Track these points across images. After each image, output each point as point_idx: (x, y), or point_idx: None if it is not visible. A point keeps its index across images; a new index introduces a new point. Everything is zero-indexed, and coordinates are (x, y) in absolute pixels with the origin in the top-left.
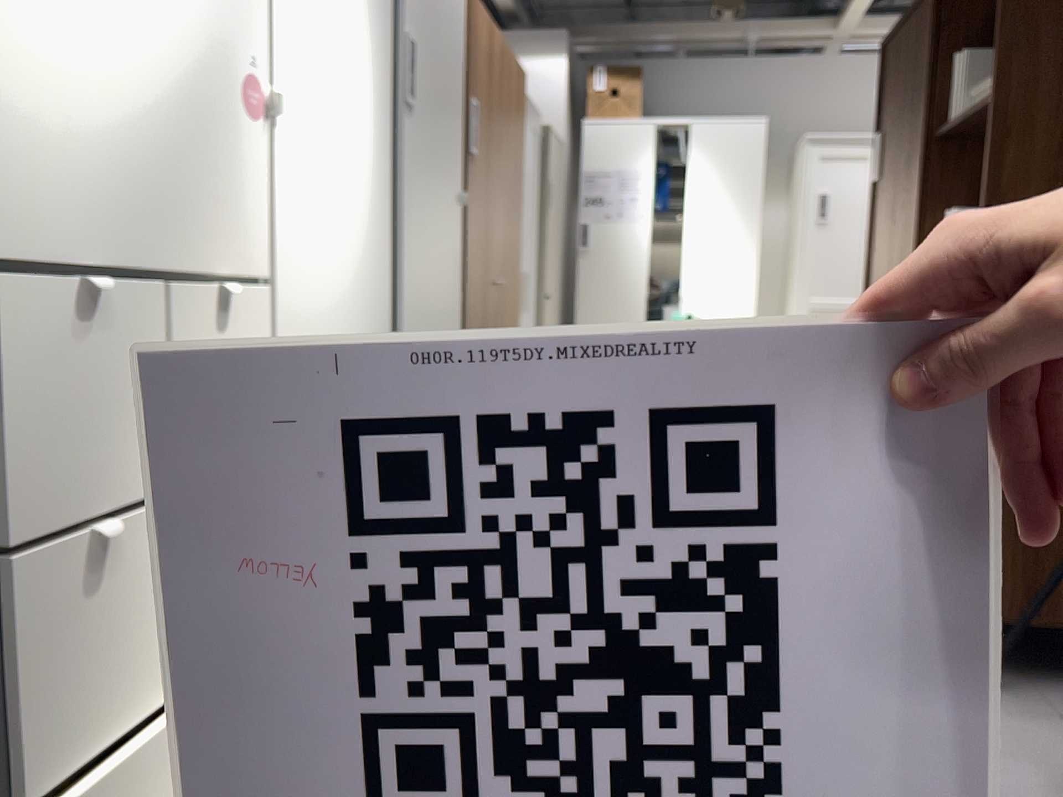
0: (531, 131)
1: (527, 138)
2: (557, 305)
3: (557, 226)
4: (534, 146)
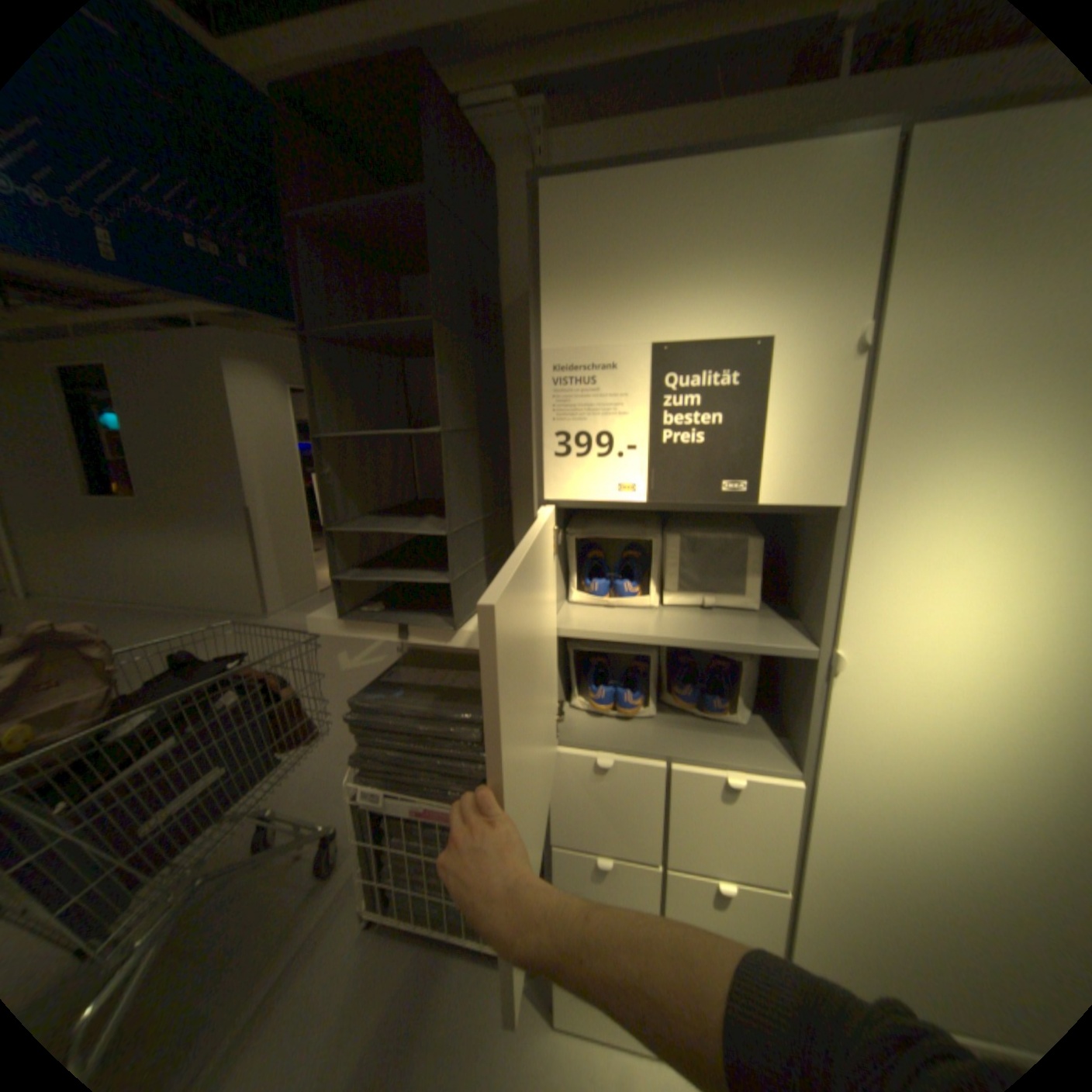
0: None
1: None
2: None
3: None
4: None
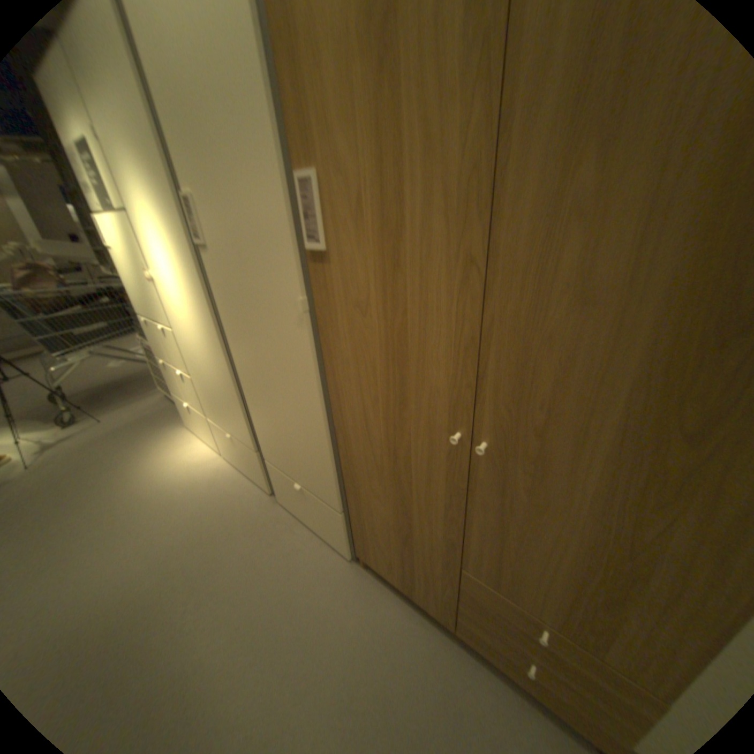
0: None
1: None
2: None
3: None
4: None
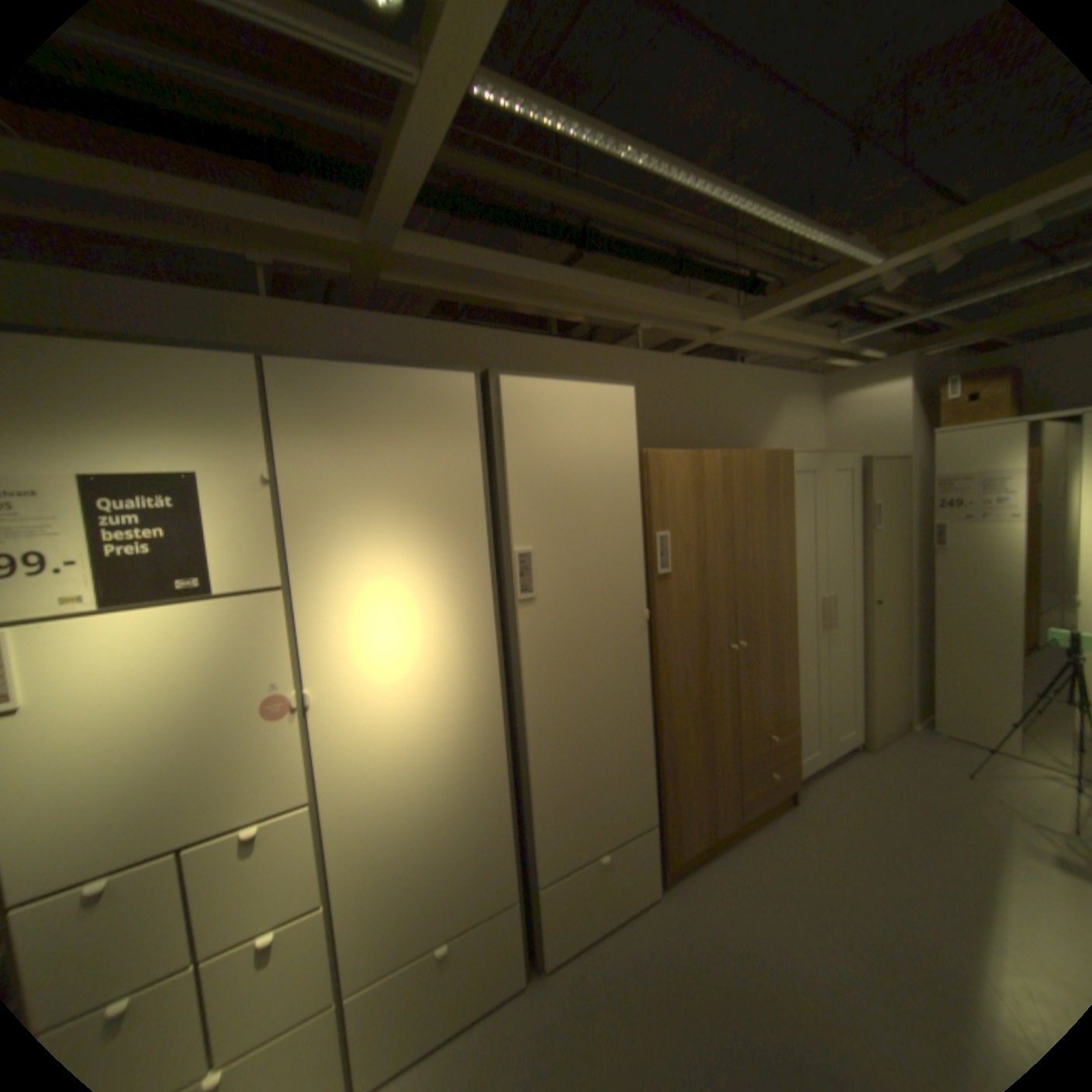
0: (836, 475)
1: (828, 485)
2: (908, 602)
3: (899, 535)
4: (848, 483)
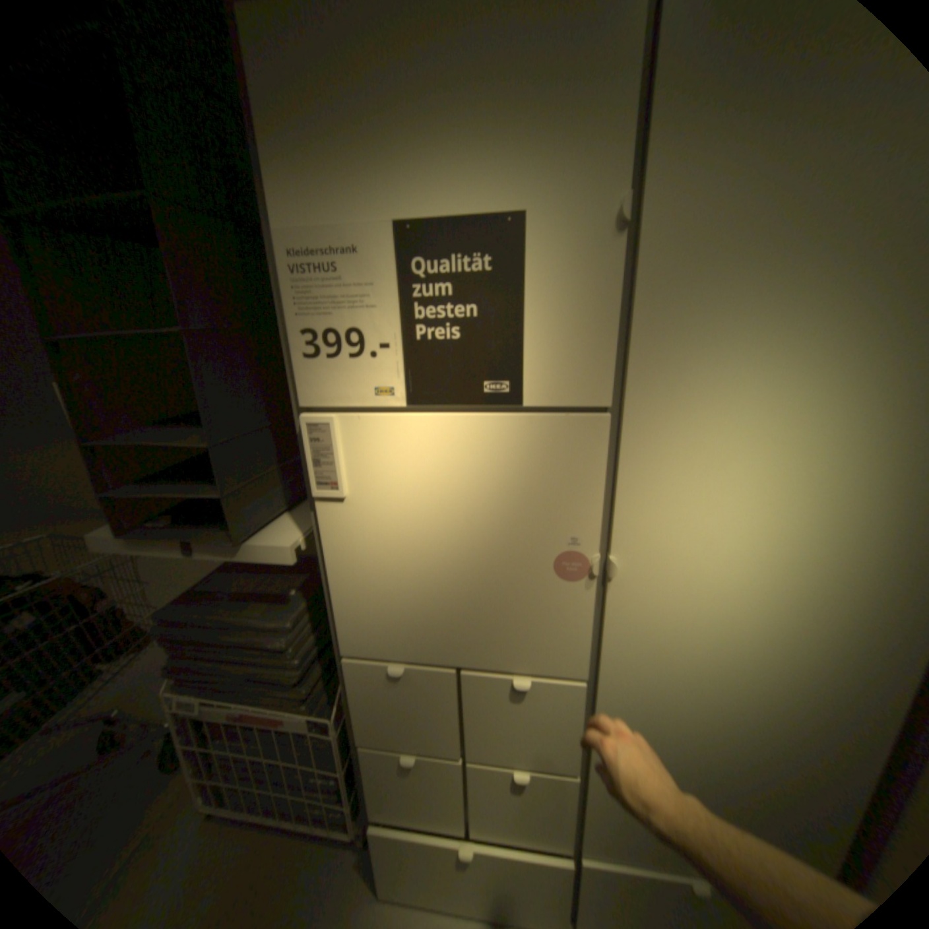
0: None
1: None
2: None
3: None
4: None
